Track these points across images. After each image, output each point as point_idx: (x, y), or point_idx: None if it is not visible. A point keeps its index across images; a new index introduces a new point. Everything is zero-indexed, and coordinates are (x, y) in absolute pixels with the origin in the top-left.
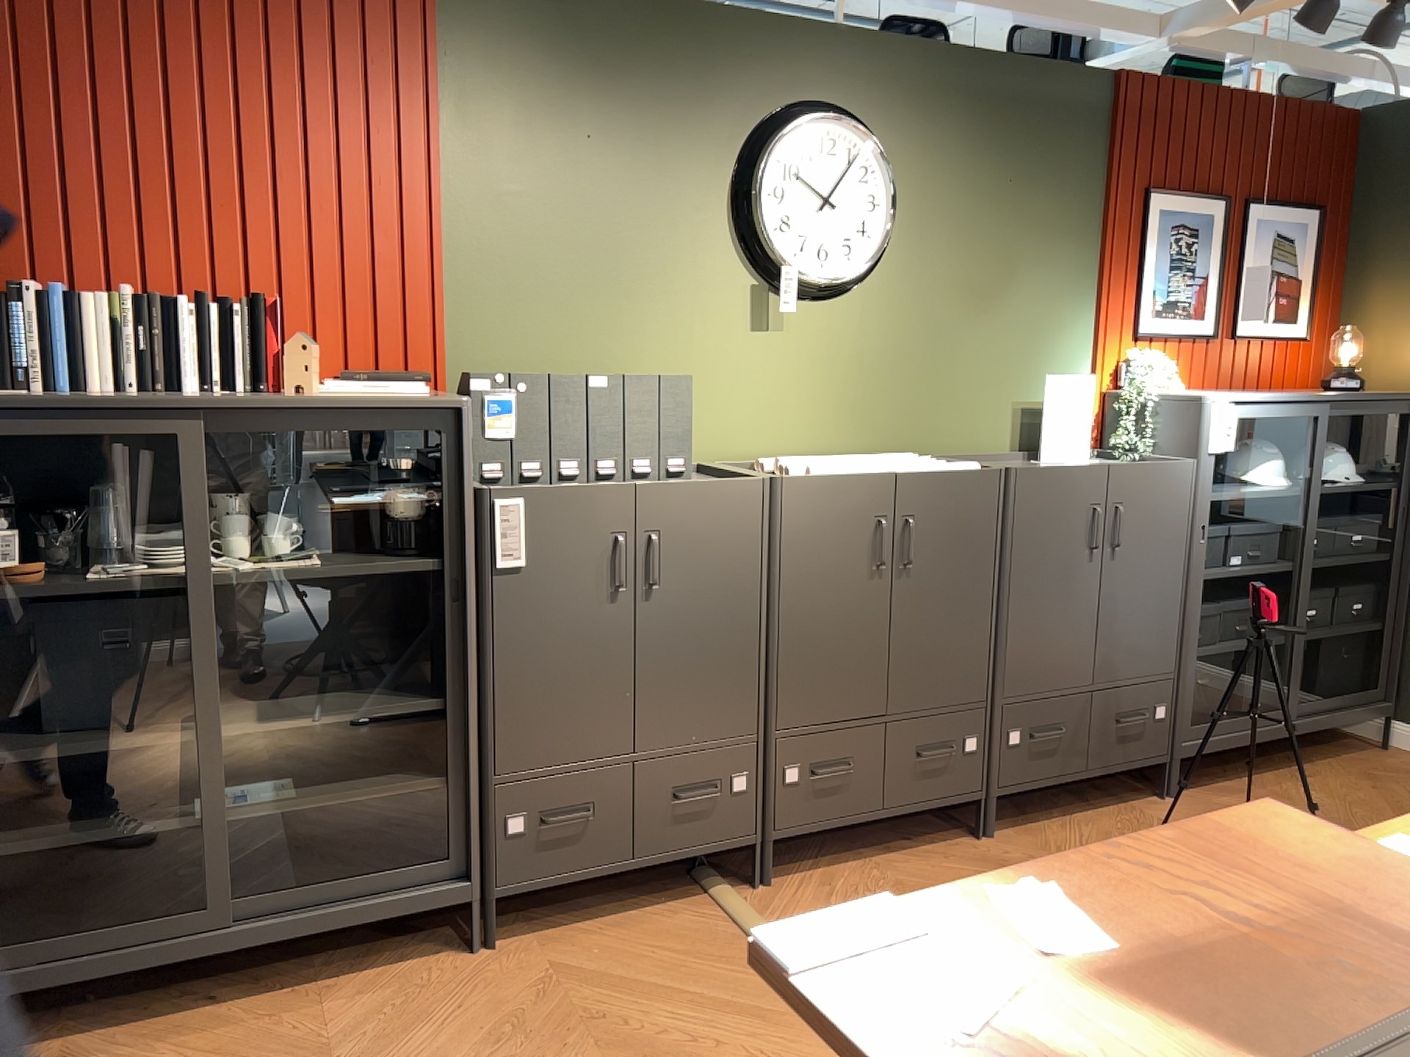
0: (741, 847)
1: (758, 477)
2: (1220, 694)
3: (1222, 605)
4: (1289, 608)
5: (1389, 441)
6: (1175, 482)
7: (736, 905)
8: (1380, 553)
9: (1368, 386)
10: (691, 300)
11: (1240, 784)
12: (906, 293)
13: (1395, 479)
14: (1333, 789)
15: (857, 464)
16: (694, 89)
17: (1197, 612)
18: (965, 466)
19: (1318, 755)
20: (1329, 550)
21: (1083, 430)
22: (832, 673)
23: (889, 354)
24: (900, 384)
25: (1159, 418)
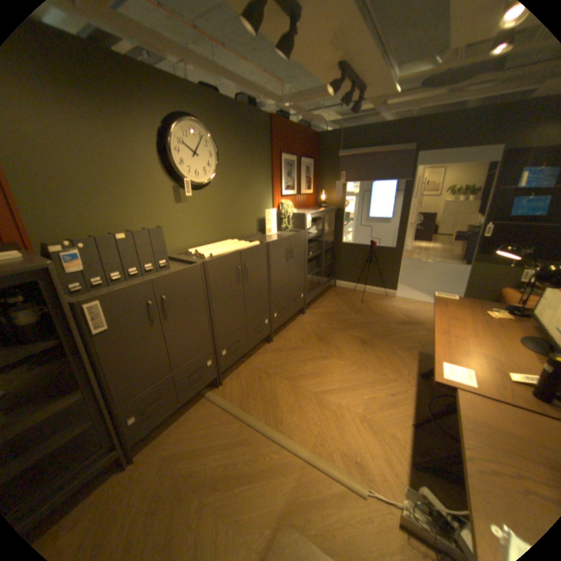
0: (212, 380)
1: (198, 263)
2: (309, 286)
3: (309, 265)
4: (319, 262)
5: (331, 218)
6: (301, 238)
7: (216, 399)
8: (331, 245)
9: (325, 205)
10: (150, 194)
11: (315, 305)
12: (223, 187)
13: (333, 227)
14: (332, 301)
15: (224, 249)
16: (131, 99)
17: (306, 269)
18: (255, 244)
19: (324, 292)
20: (324, 246)
21: (274, 225)
22: (231, 318)
23: (221, 208)
24: (226, 217)
25: (293, 220)
